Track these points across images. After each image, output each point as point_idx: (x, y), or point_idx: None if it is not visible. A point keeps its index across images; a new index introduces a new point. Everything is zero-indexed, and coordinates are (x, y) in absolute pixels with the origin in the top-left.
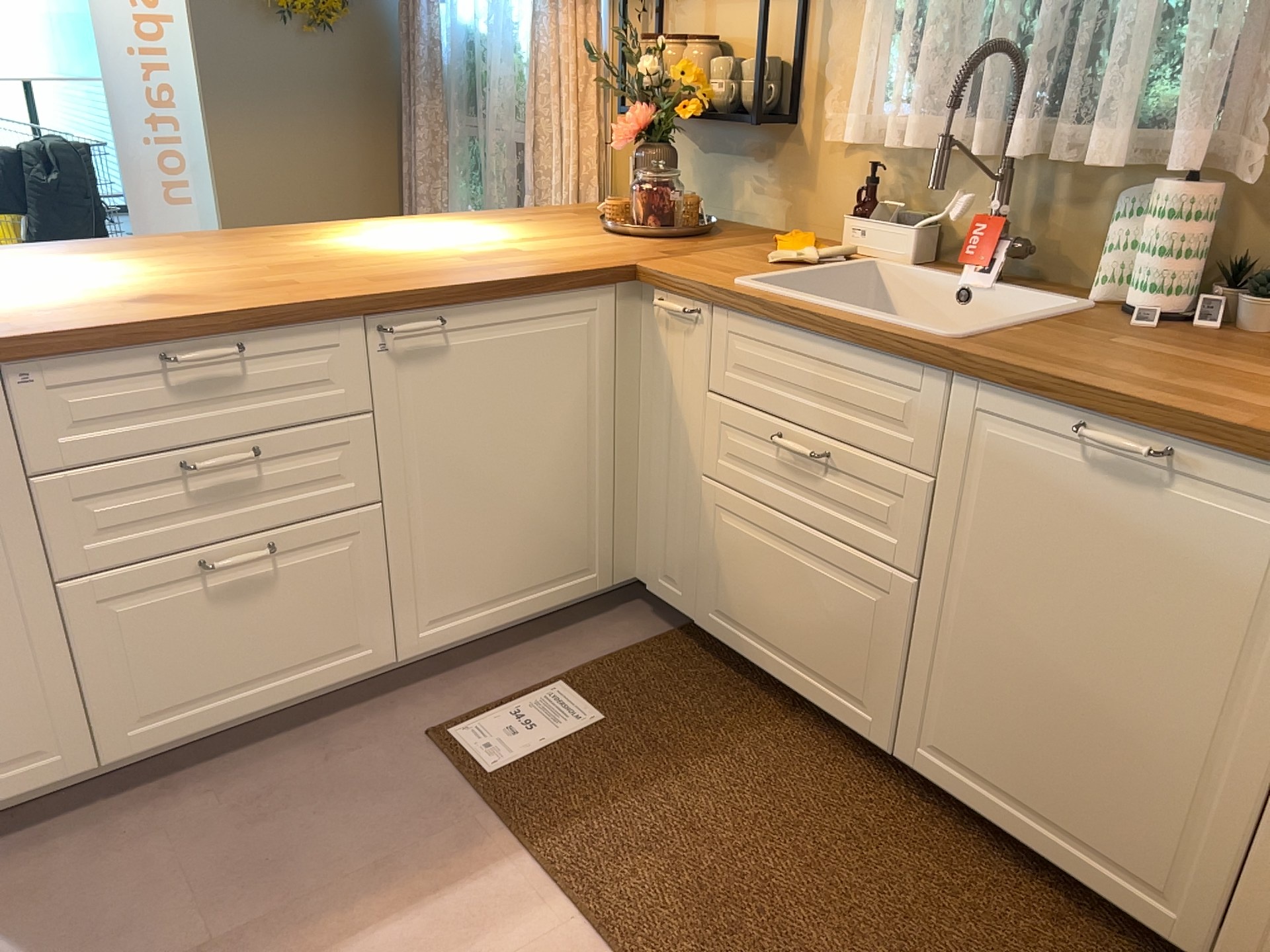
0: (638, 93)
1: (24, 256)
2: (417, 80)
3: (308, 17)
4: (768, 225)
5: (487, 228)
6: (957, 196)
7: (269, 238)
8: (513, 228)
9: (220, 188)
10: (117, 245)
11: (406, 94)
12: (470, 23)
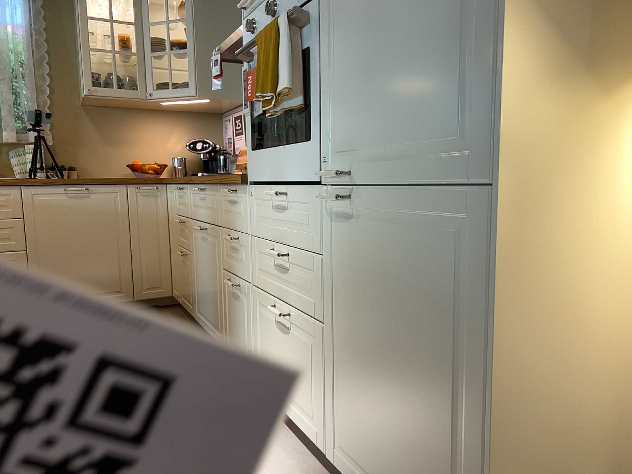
0: None
1: None
2: None
3: None
4: None
5: None
6: None
7: None
8: None
9: None
10: None
11: None
12: None
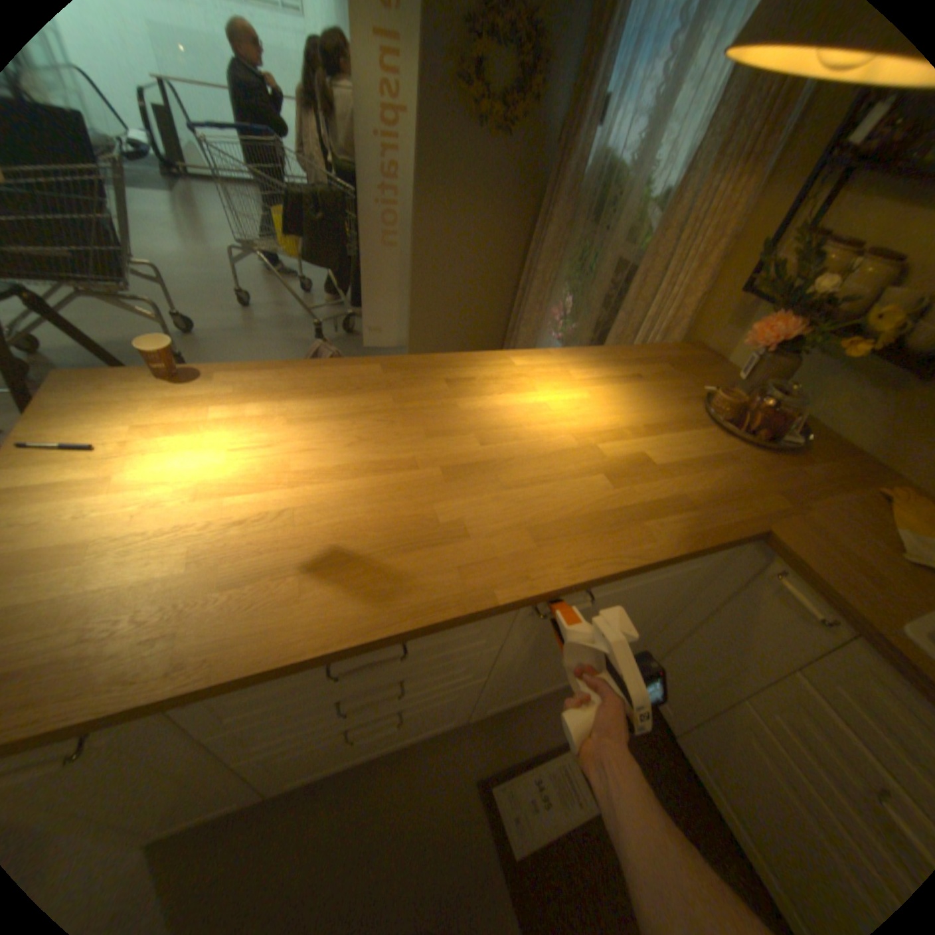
0: (801, 300)
1: (252, 388)
2: (560, 185)
3: (497, 119)
4: (853, 438)
5: (611, 390)
6: None
7: (442, 381)
8: (633, 395)
9: (413, 243)
10: (327, 375)
11: (548, 192)
12: (616, 145)
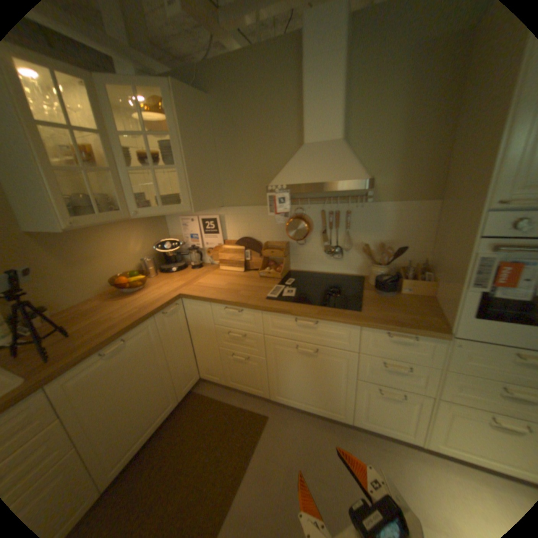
0: None
1: None
2: None
3: None
4: None
5: None
6: None
7: None
8: None
9: None
10: None
11: None
12: None
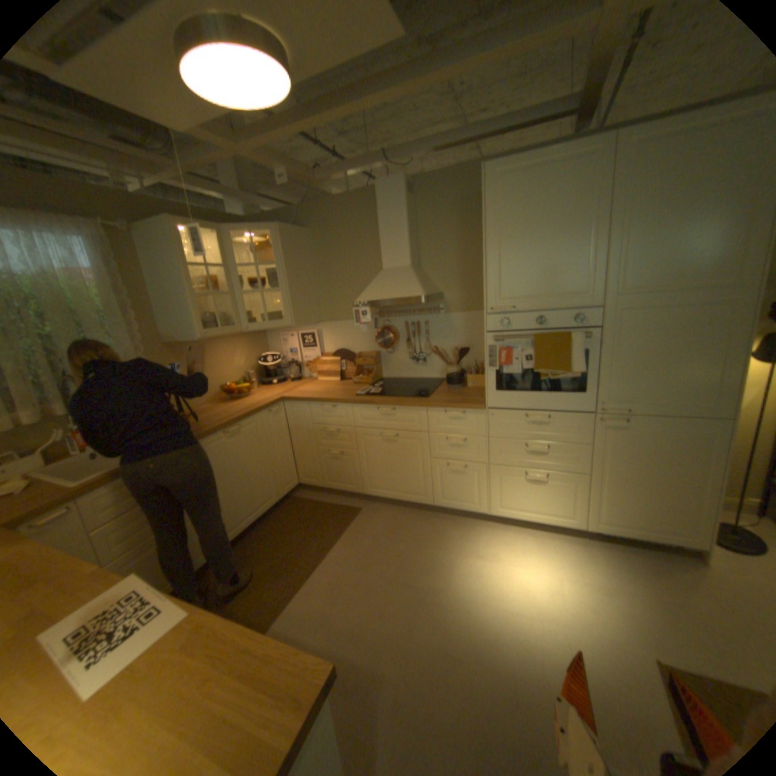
0: None
1: None
2: None
3: None
4: None
5: None
6: (56, 434)
7: None
8: None
9: None
10: None
11: None
12: None
